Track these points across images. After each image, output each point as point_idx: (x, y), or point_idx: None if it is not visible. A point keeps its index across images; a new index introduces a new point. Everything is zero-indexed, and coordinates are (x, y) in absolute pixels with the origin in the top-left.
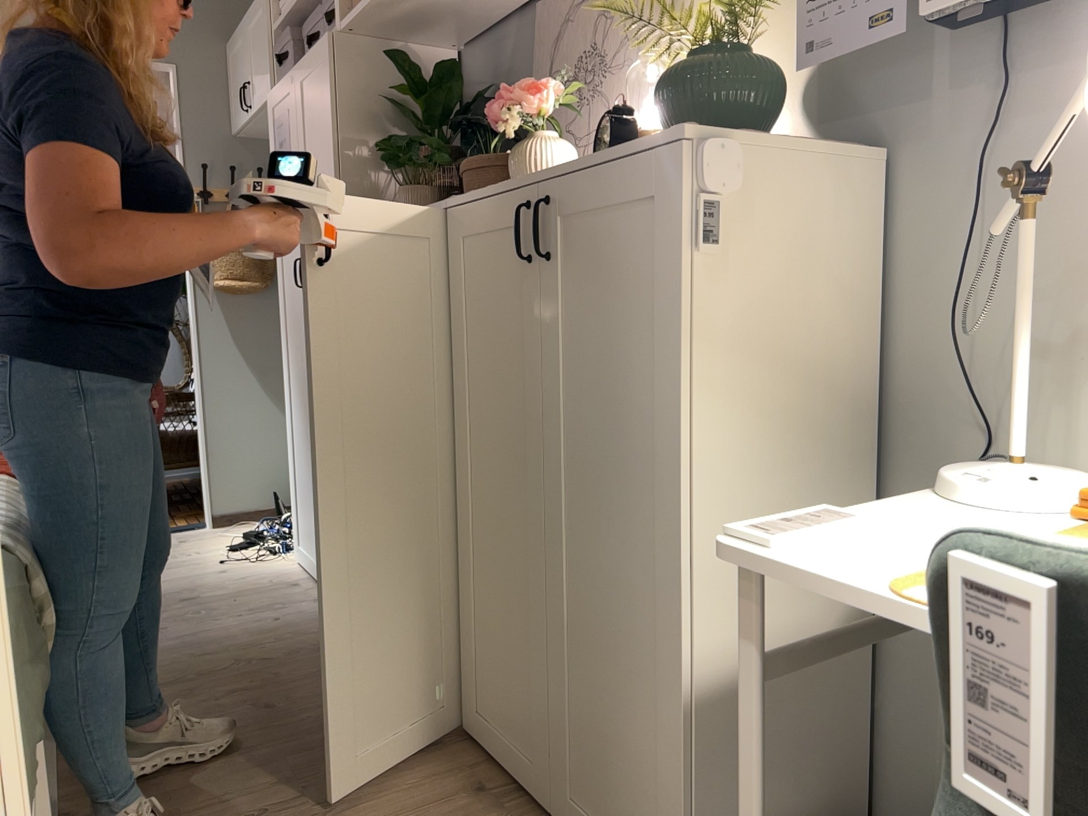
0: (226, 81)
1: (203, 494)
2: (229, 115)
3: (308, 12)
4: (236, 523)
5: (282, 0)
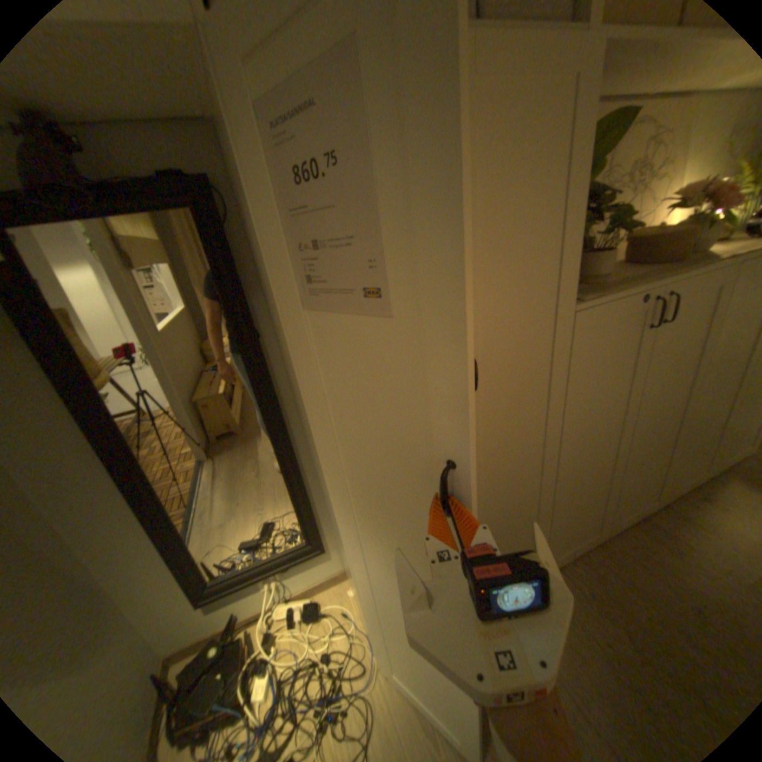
0: None
1: None
2: None
3: None
4: None
5: None
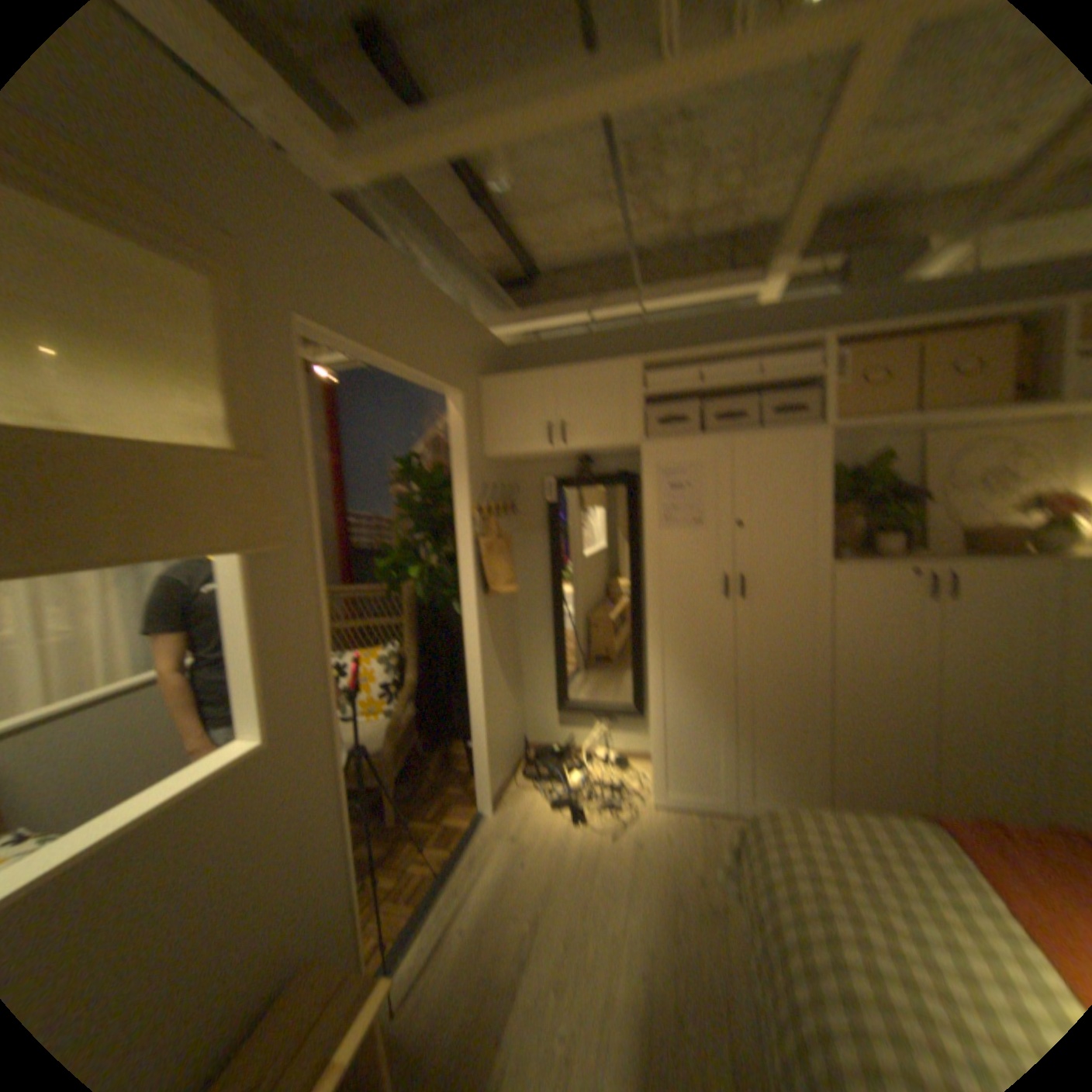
0: (478, 410)
1: (477, 787)
2: (480, 440)
3: (695, 391)
4: (500, 800)
5: (643, 372)
